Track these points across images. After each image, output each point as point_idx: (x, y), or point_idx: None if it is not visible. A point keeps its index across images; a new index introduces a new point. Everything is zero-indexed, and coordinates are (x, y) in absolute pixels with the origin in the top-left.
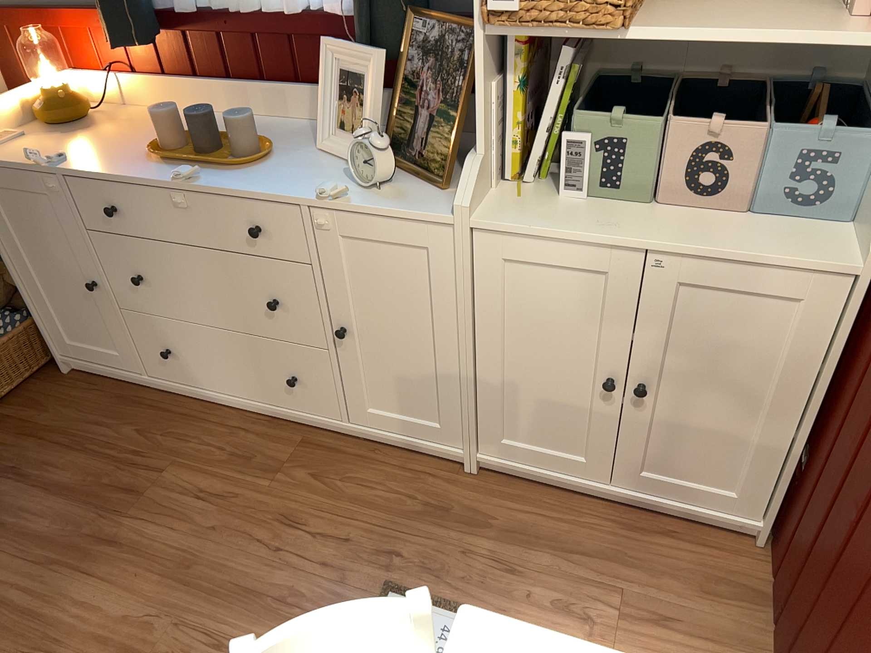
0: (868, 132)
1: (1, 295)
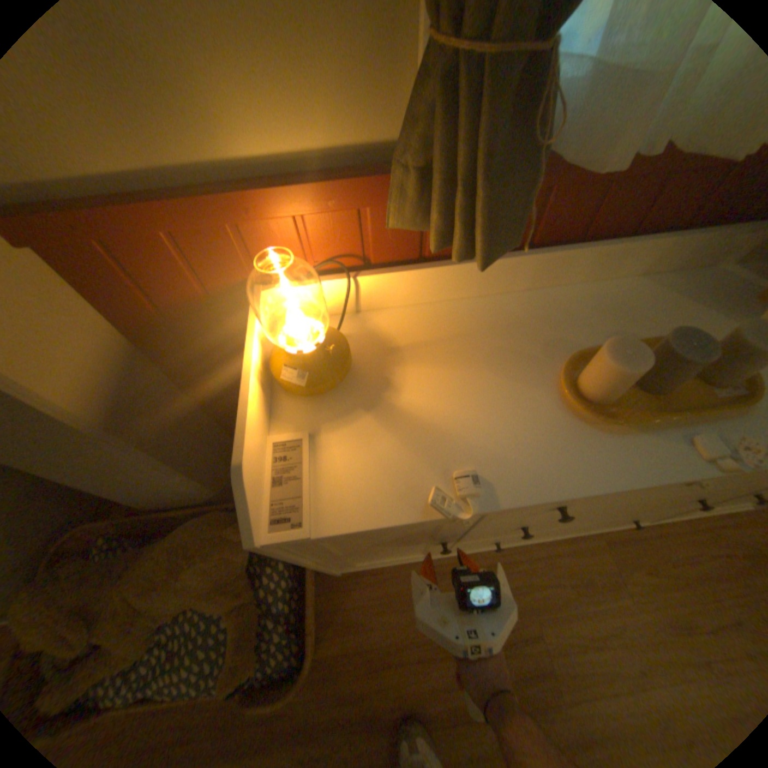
0: None
1: (243, 568)
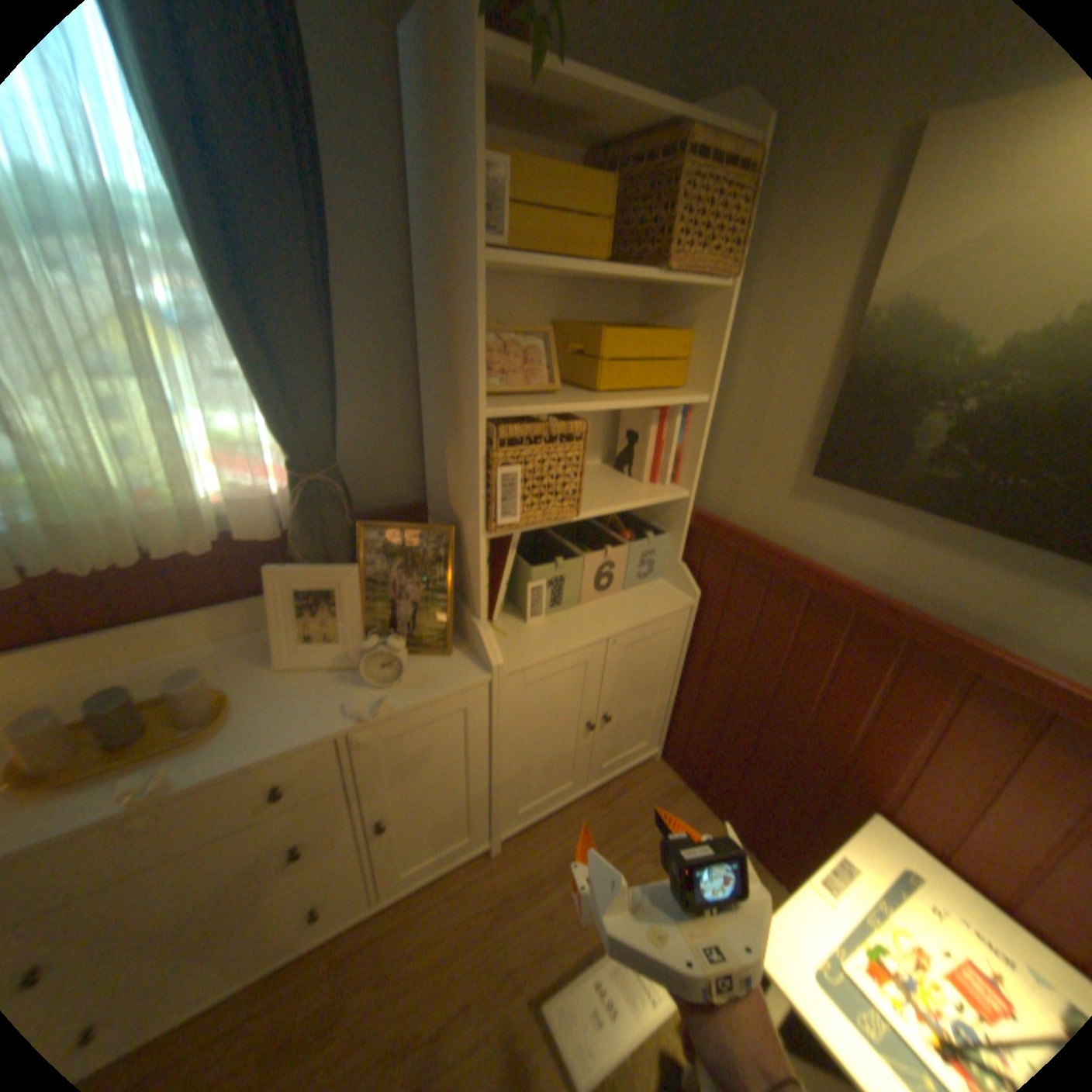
0: (662, 533)
1: None
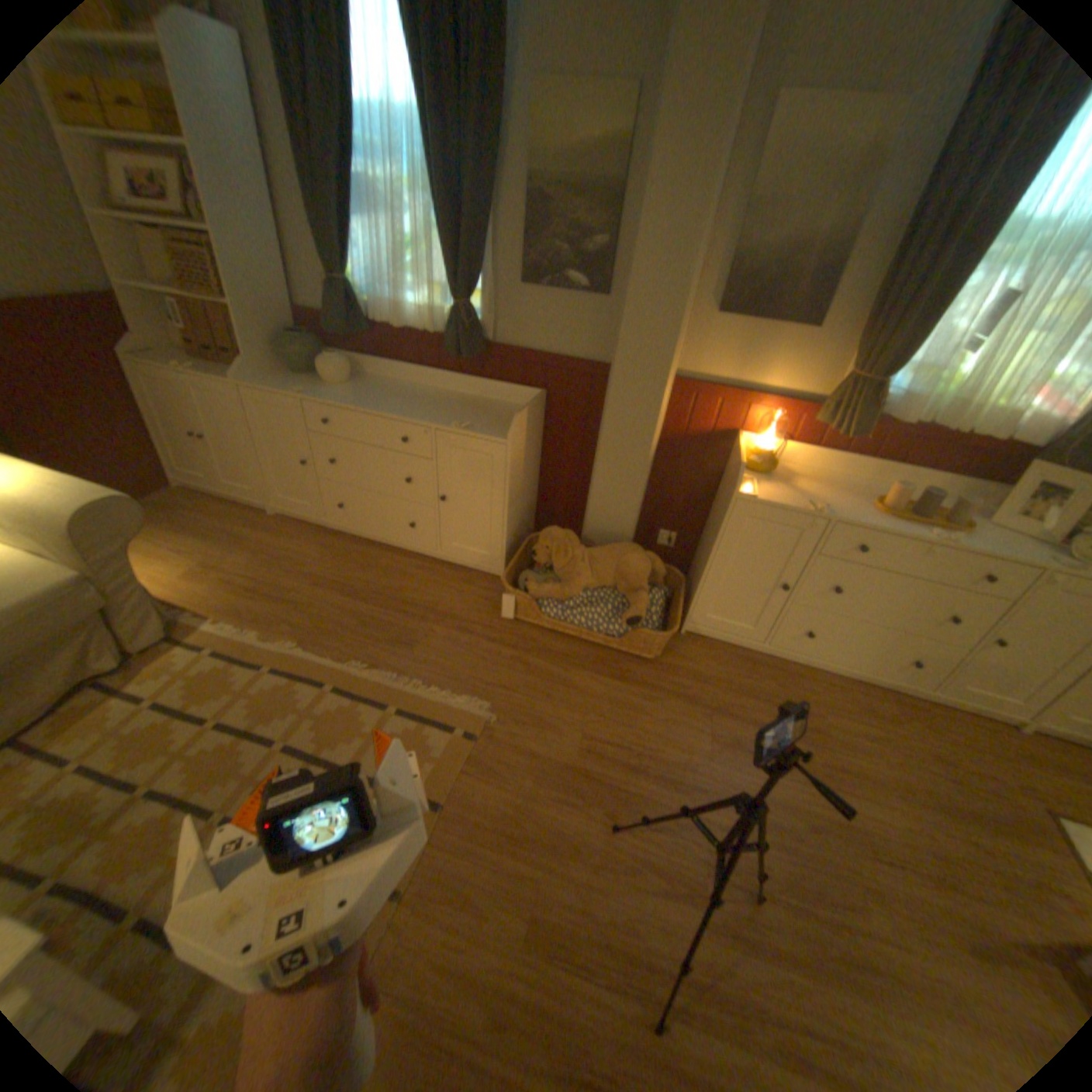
0: None
1: (648, 576)
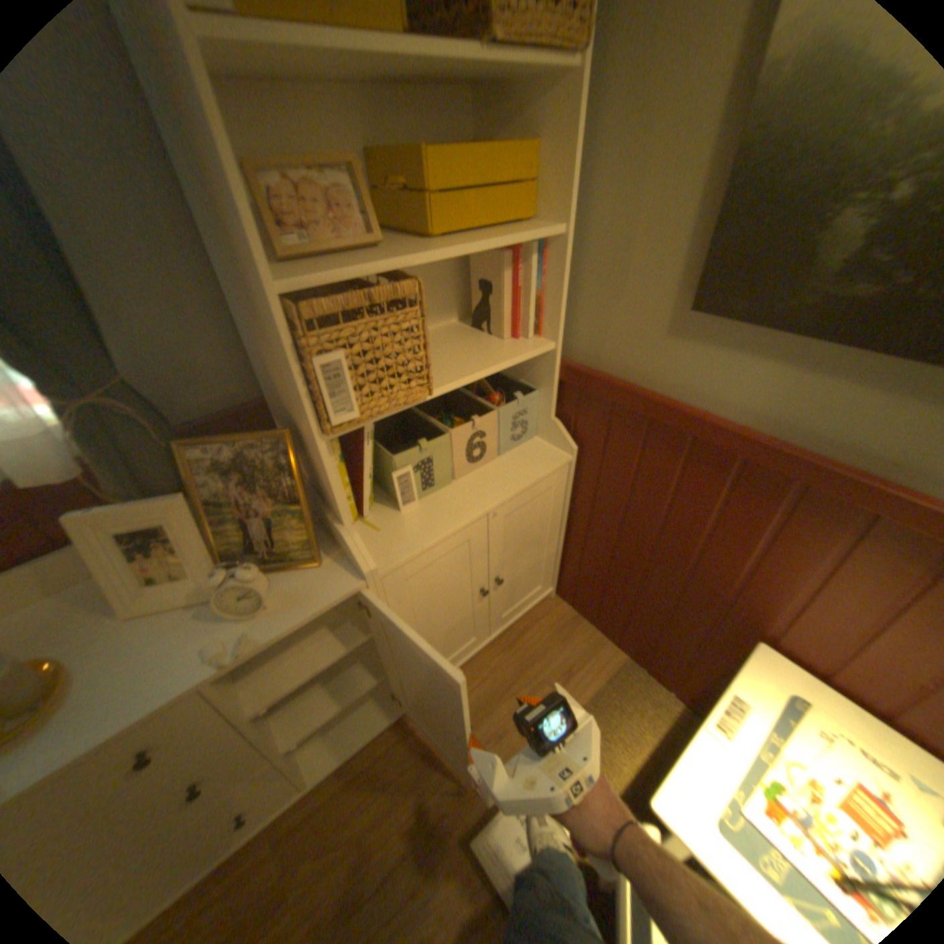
0: (532, 389)
1: None
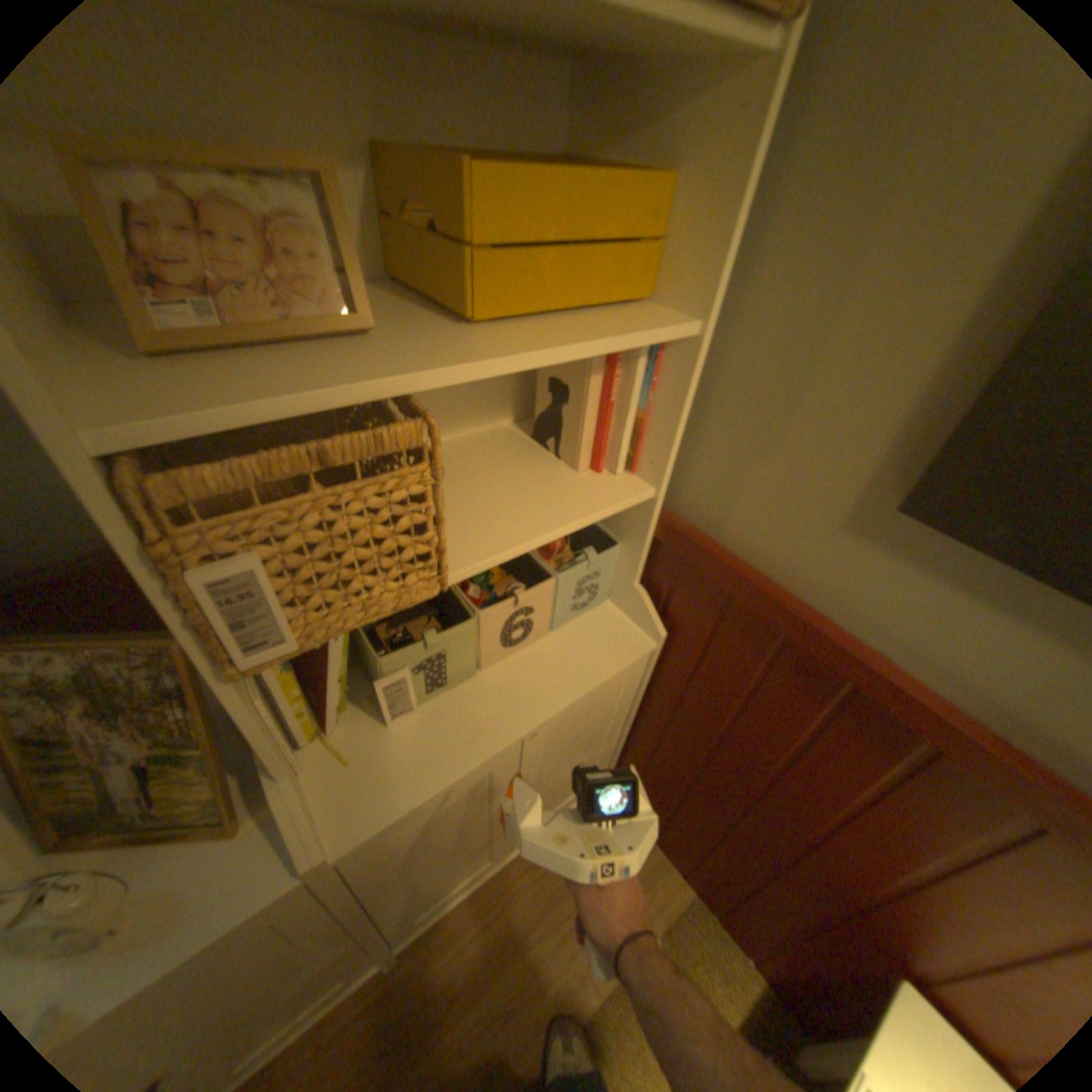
0: (612, 540)
1: None
